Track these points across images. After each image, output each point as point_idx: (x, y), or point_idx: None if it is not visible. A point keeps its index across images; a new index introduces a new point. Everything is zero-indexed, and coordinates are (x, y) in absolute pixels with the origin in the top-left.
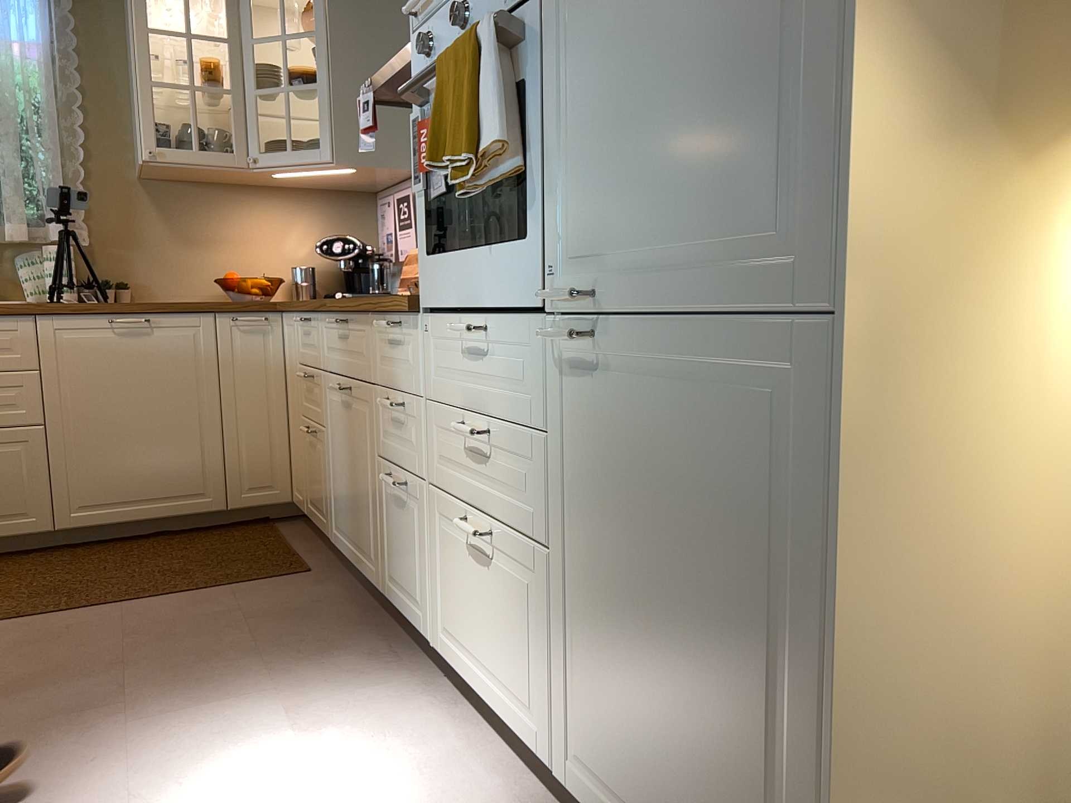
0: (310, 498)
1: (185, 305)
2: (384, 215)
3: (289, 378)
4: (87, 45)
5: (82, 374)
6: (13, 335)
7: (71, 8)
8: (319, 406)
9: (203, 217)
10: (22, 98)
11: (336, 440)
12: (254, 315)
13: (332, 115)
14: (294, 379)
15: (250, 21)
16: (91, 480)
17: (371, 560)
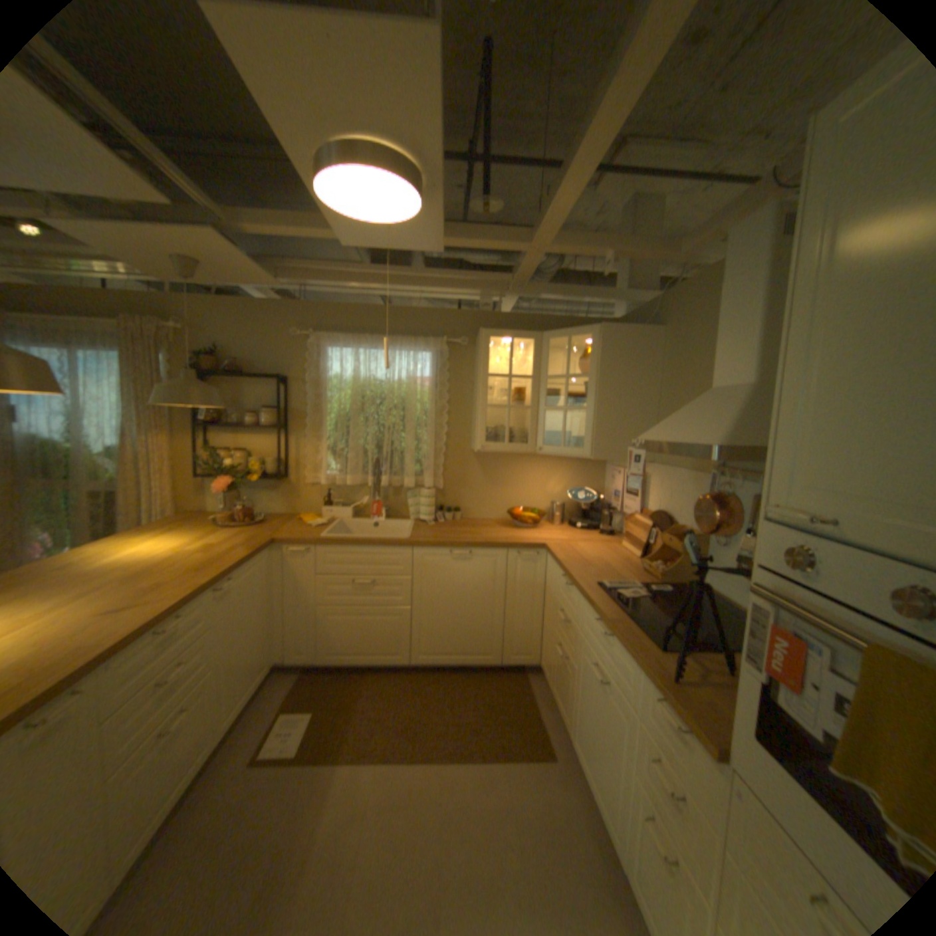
0: (556, 687)
1: (492, 544)
2: (615, 478)
3: (548, 594)
4: (454, 376)
5: (433, 580)
6: (401, 556)
7: (448, 357)
8: (573, 646)
9: (504, 470)
10: (419, 408)
11: (587, 693)
12: (531, 550)
13: (595, 428)
14: (553, 601)
15: (547, 365)
16: (431, 639)
17: (615, 829)
